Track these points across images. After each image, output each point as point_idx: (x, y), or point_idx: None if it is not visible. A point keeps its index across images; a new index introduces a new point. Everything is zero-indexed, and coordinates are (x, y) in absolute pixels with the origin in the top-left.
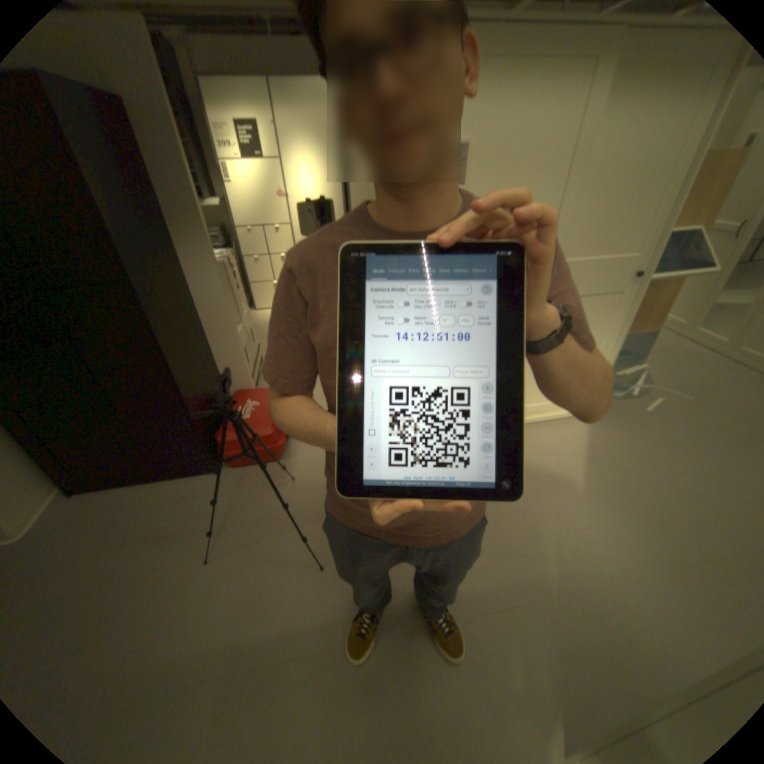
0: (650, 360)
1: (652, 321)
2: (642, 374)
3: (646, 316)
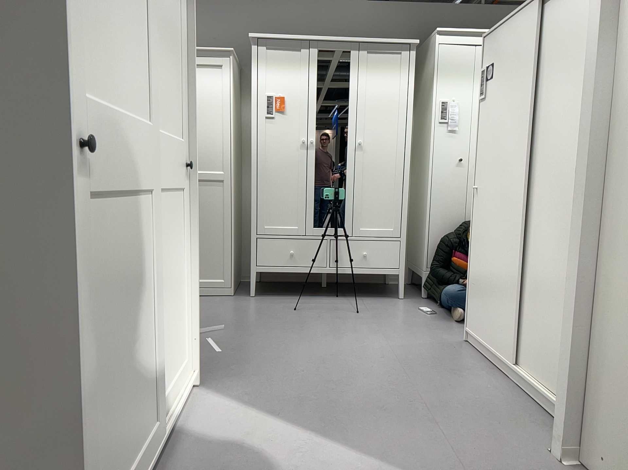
0: None
1: None
2: None
3: None
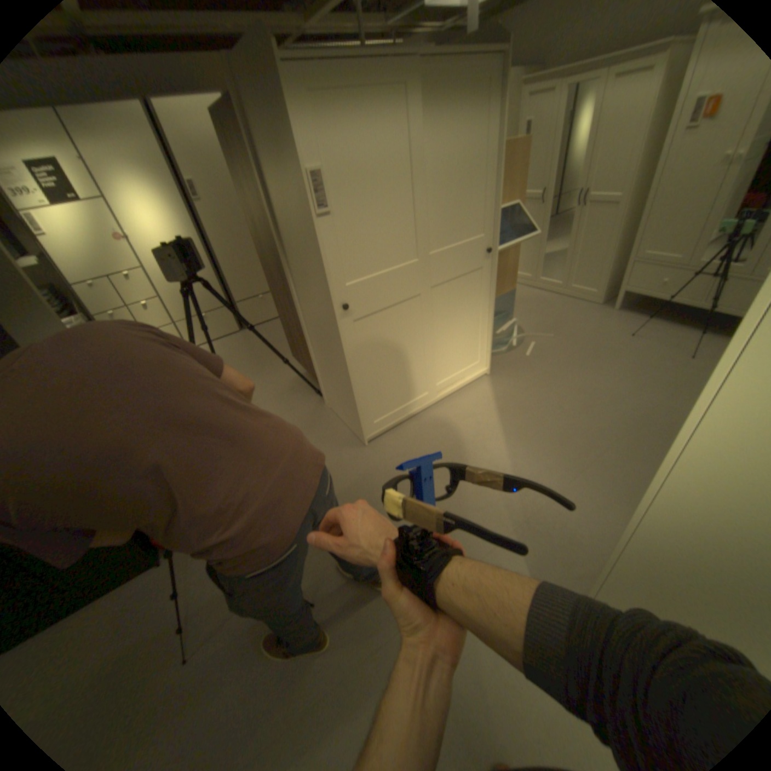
0: (515, 314)
1: (507, 283)
2: (513, 326)
3: (502, 280)
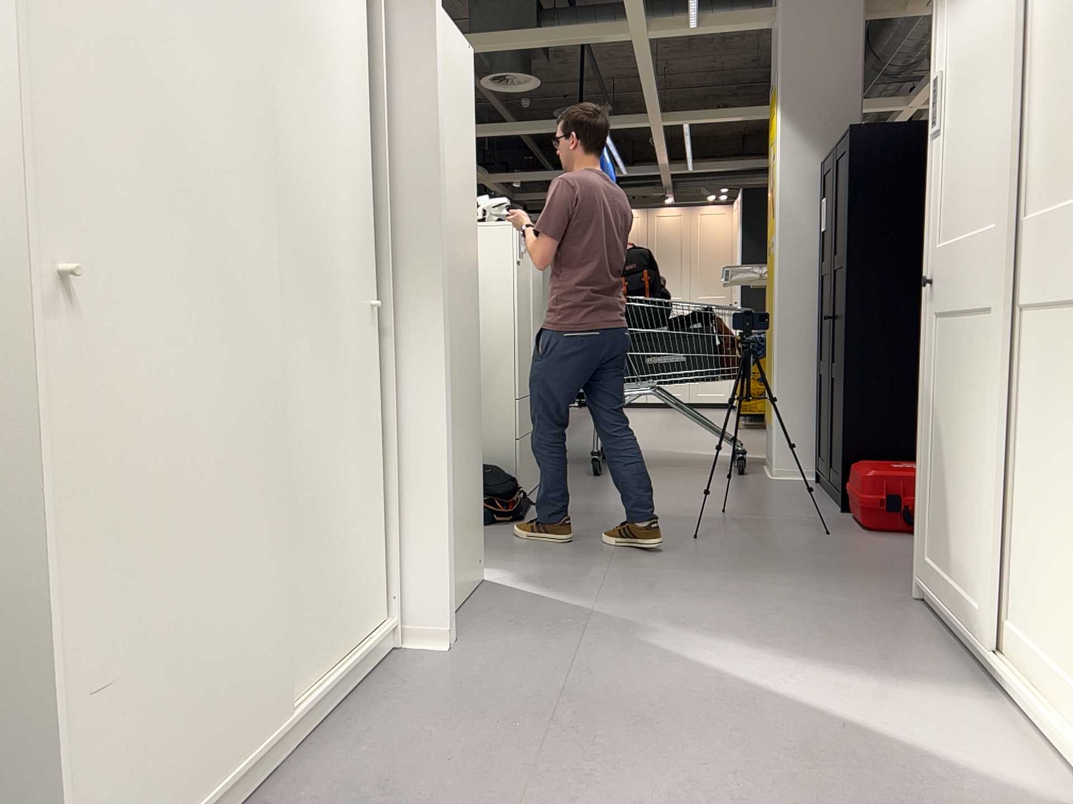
0: None
1: None
2: None
3: None
